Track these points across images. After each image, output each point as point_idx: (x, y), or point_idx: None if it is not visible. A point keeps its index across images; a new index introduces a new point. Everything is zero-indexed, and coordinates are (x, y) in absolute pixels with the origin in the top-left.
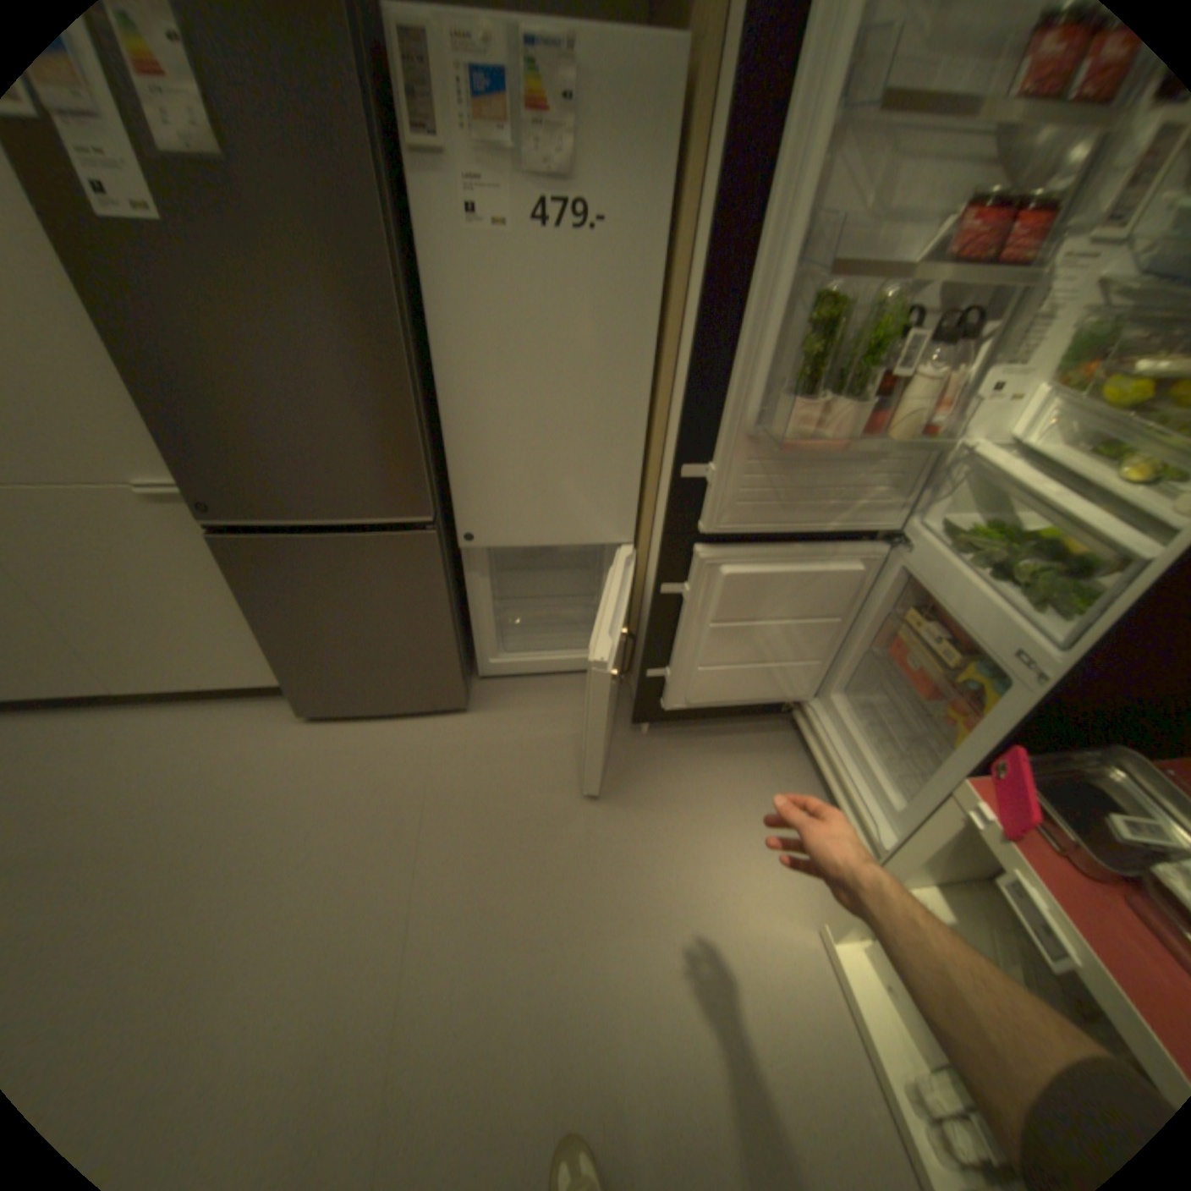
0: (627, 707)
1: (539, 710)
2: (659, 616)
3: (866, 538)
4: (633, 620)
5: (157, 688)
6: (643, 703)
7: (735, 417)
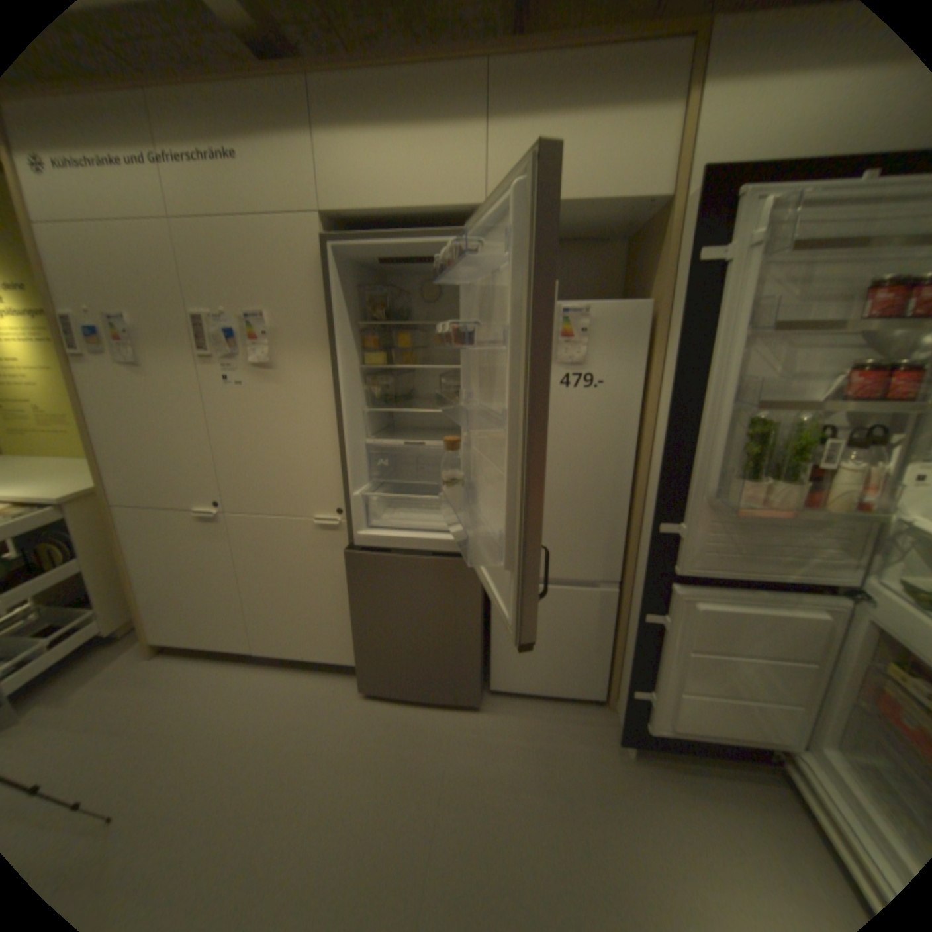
0: (615, 732)
1: (538, 720)
2: (646, 642)
3: (829, 593)
4: (621, 648)
5: (279, 654)
6: (632, 726)
7: (699, 492)
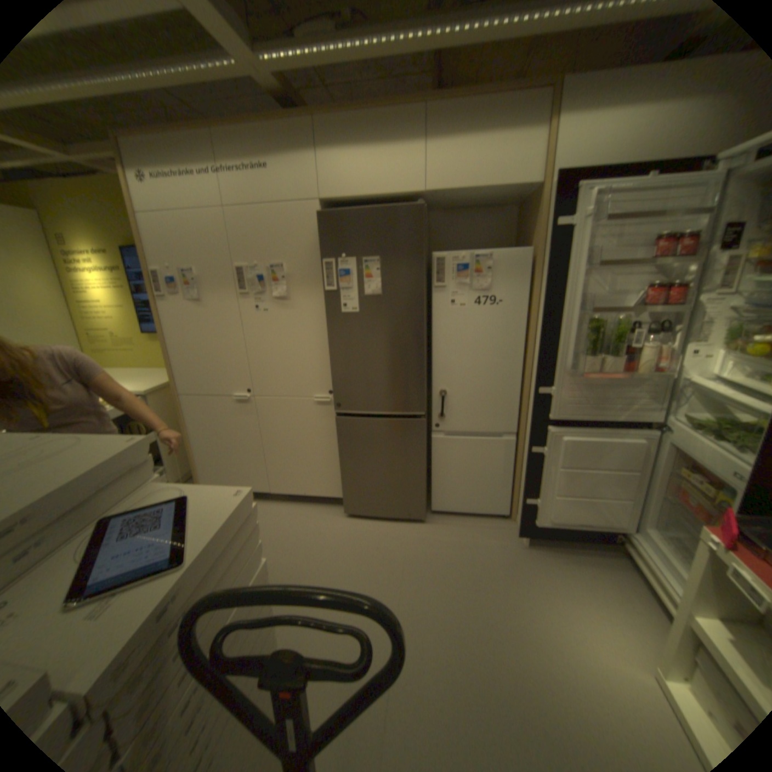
0: (515, 532)
1: (464, 527)
2: (532, 465)
3: (646, 428)
4: (518, 477)
5: (289, 491)
6: (525, 522)
7: (562, 366)
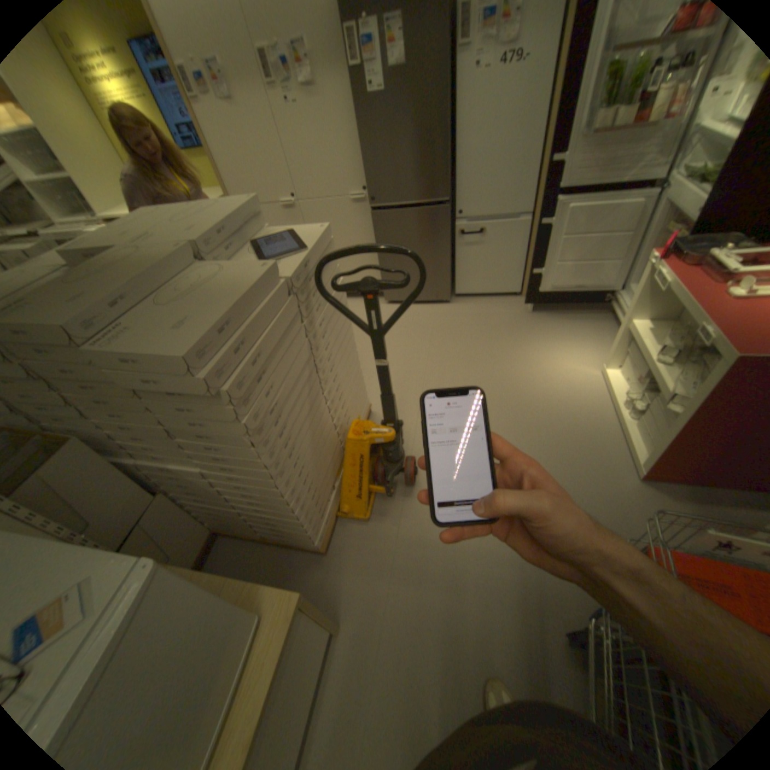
0: (523, 304)
1: (481, 304)
2: (541, 238)
3: (649, 188)
4: (530, 257)
5: None
6: (531, 291)
7: (577, 128)
